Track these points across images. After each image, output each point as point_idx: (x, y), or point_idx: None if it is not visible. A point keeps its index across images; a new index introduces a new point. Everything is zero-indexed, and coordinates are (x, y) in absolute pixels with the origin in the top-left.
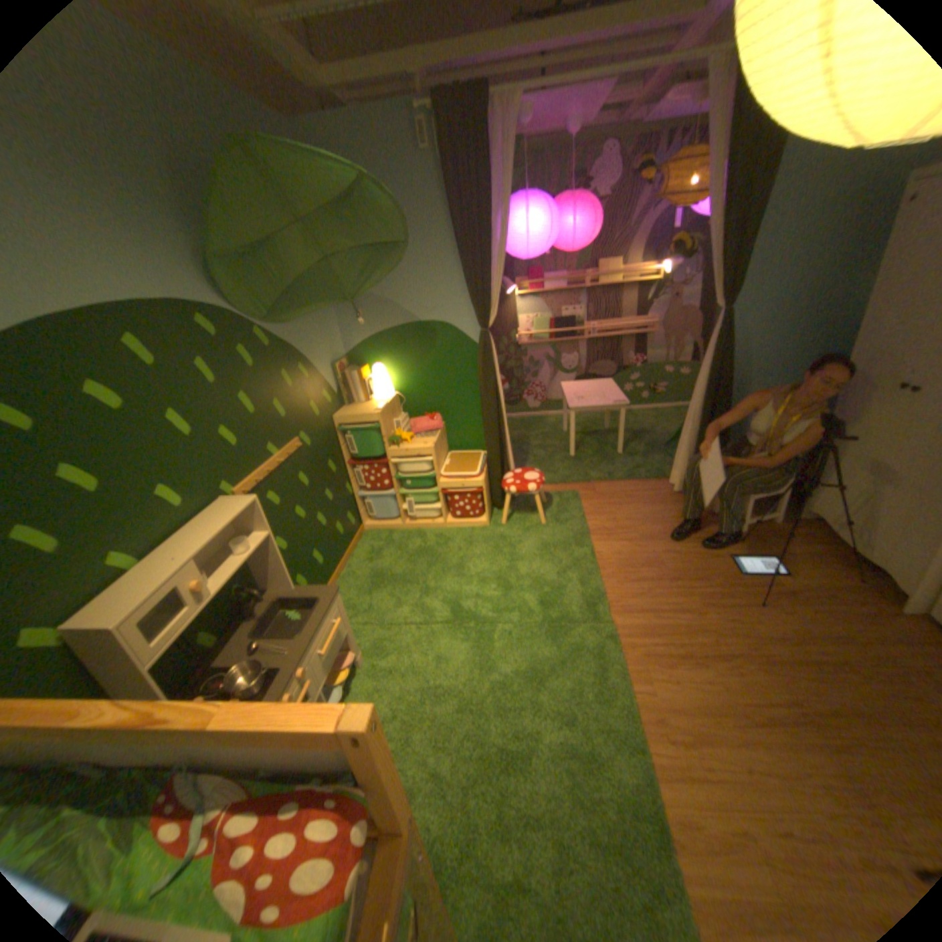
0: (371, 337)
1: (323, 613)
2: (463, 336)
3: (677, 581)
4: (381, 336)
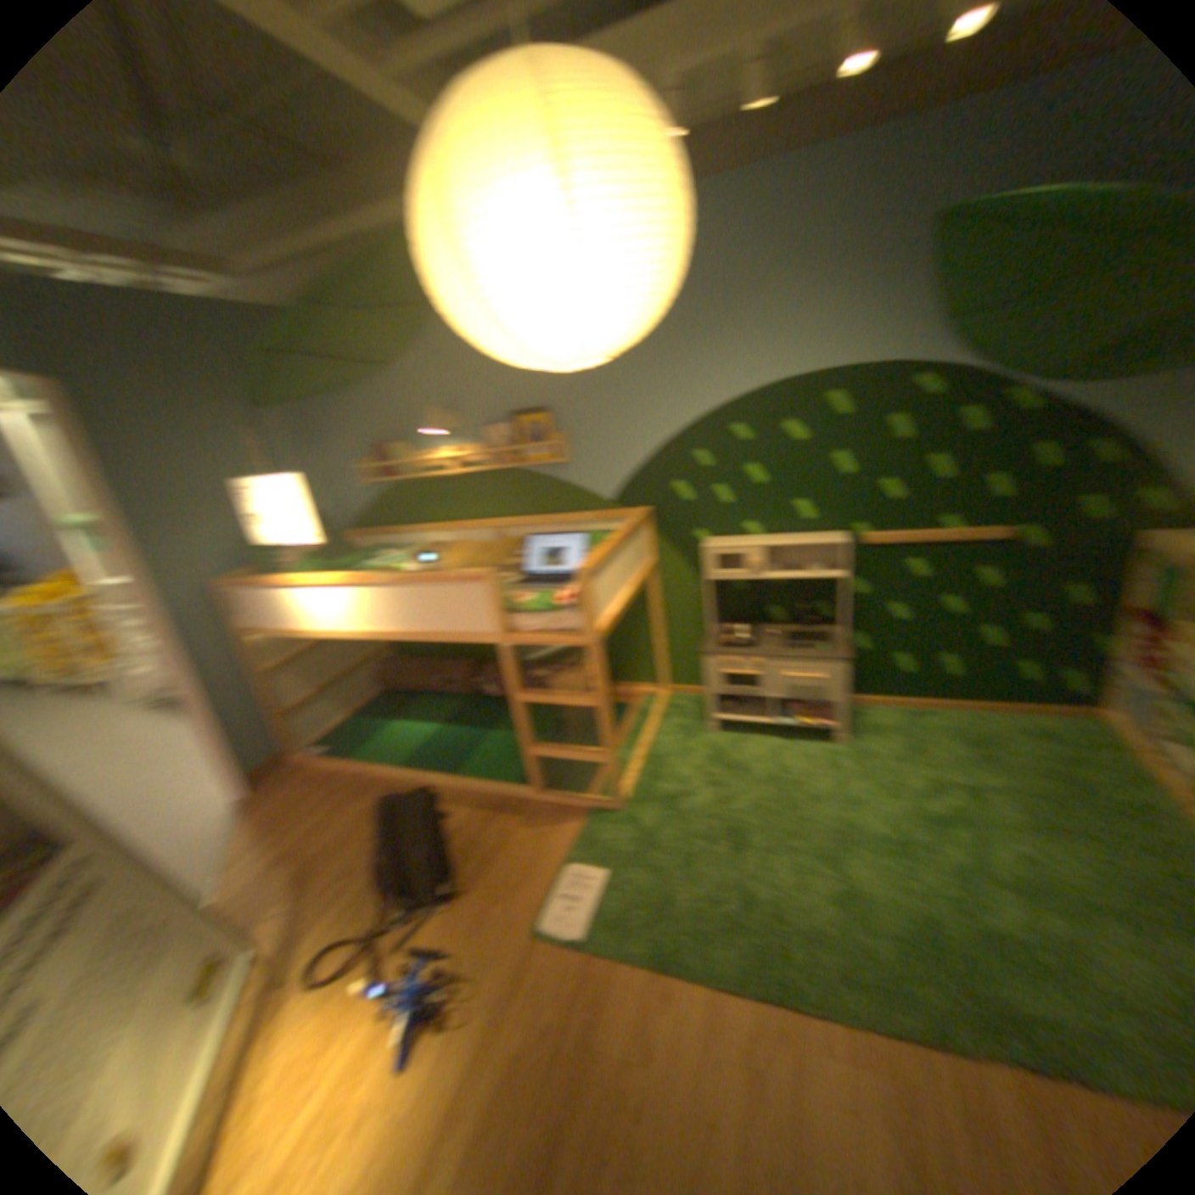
0: None
1: (810, 657)
2: None
3: None
4: None
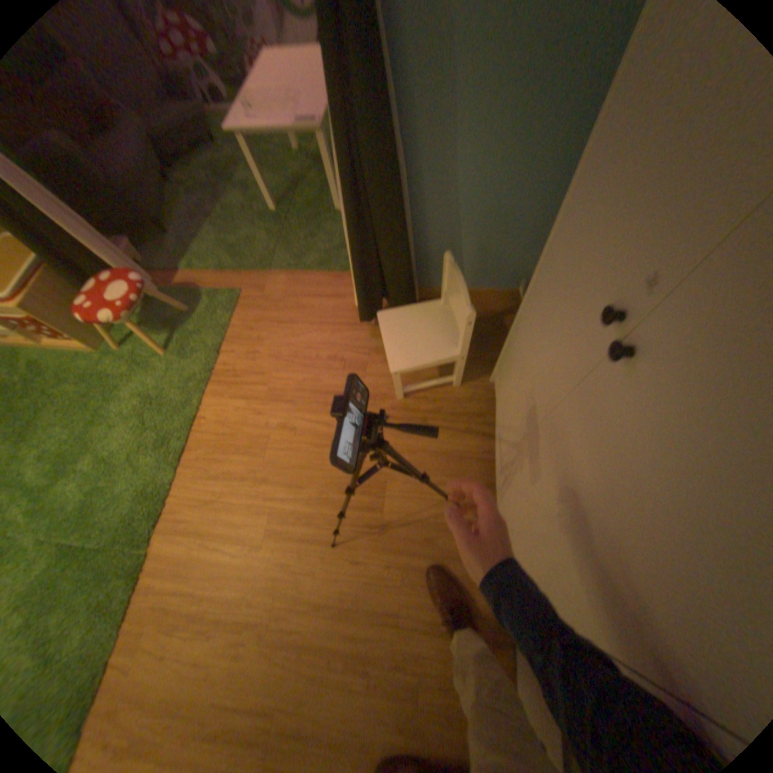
0: None
1: None
2: None
3: (262, 486)
4: None
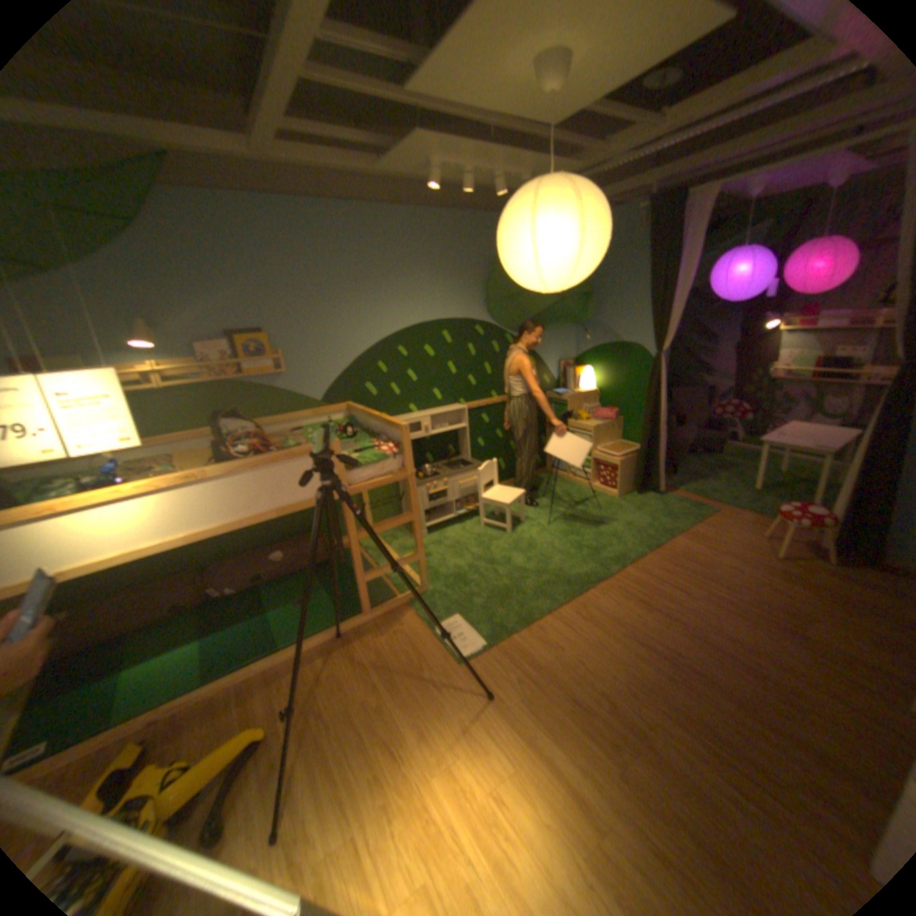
0: (592, 349)
1: (470, 470)
2: (649, 356)
3: (710, 582)
4: (597, 349)
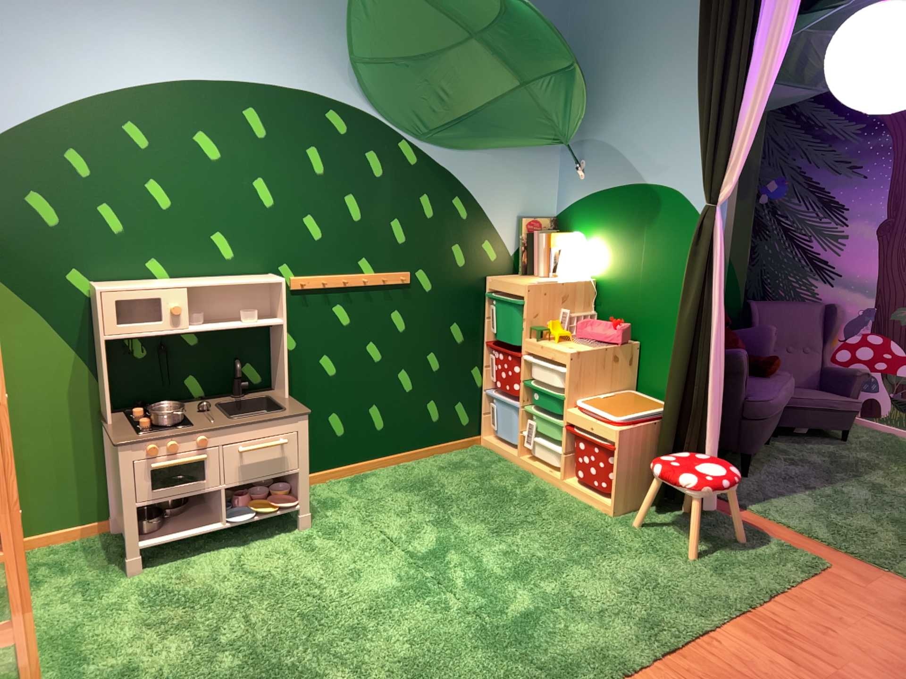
0: (588, 196)
1: (270, 418)
2: (695, 212)
3: None
4: (598, 196)
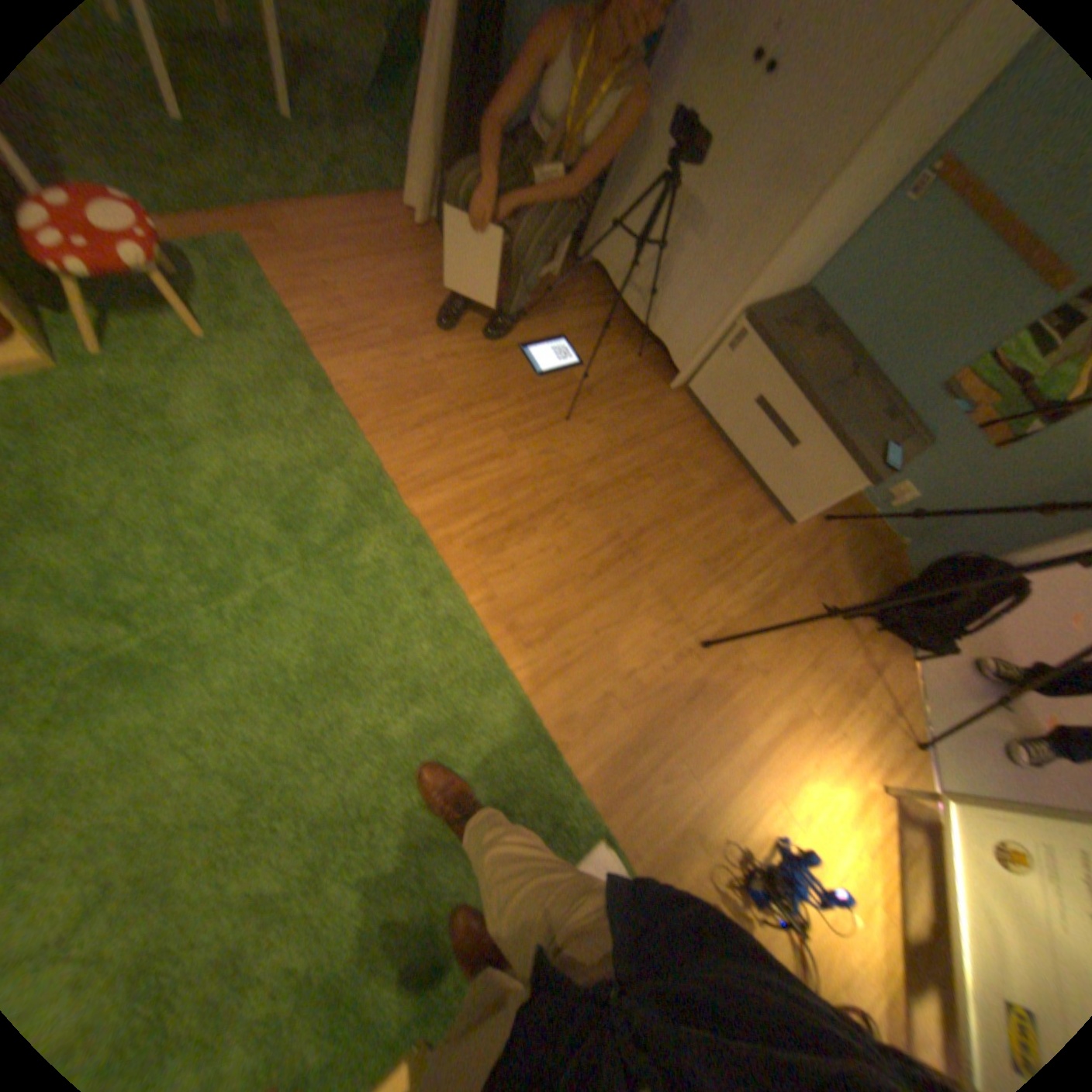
0: None
1: None
2: None
3: (469, 410)
4: None
